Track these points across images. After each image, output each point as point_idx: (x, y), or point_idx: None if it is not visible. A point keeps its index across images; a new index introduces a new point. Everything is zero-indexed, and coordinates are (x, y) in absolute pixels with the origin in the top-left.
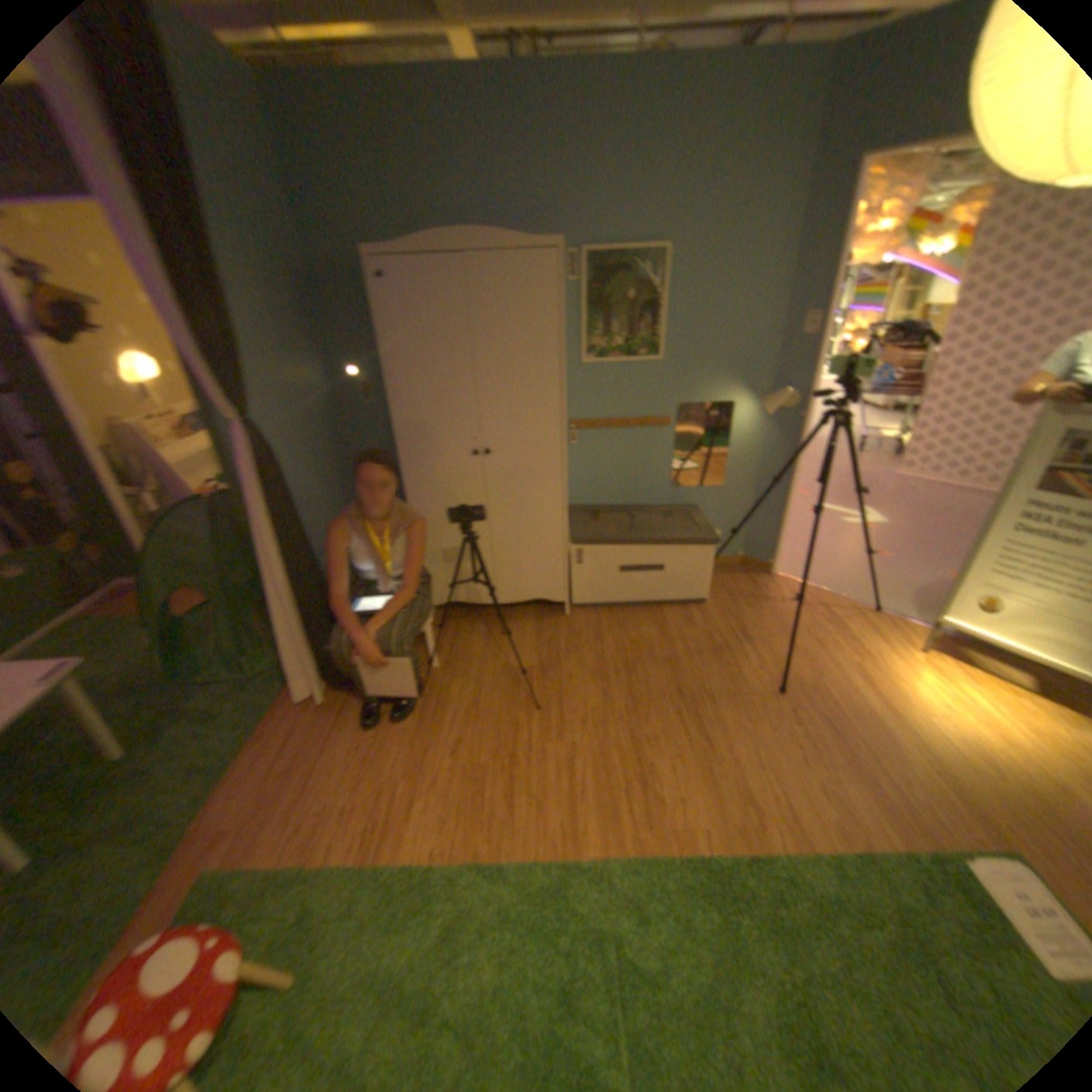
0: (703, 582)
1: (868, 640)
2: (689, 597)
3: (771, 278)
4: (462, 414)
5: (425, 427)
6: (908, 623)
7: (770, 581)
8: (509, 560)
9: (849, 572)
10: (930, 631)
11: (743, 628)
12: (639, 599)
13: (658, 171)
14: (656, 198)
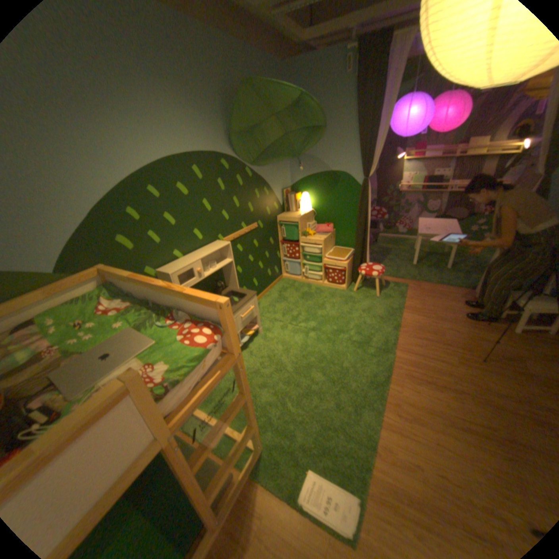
0: None
1: None
2: None
3: None
4: None
5: None
6: None
7: None
8: None
9: None
10: None
11: None
12: None
13: None
14: None
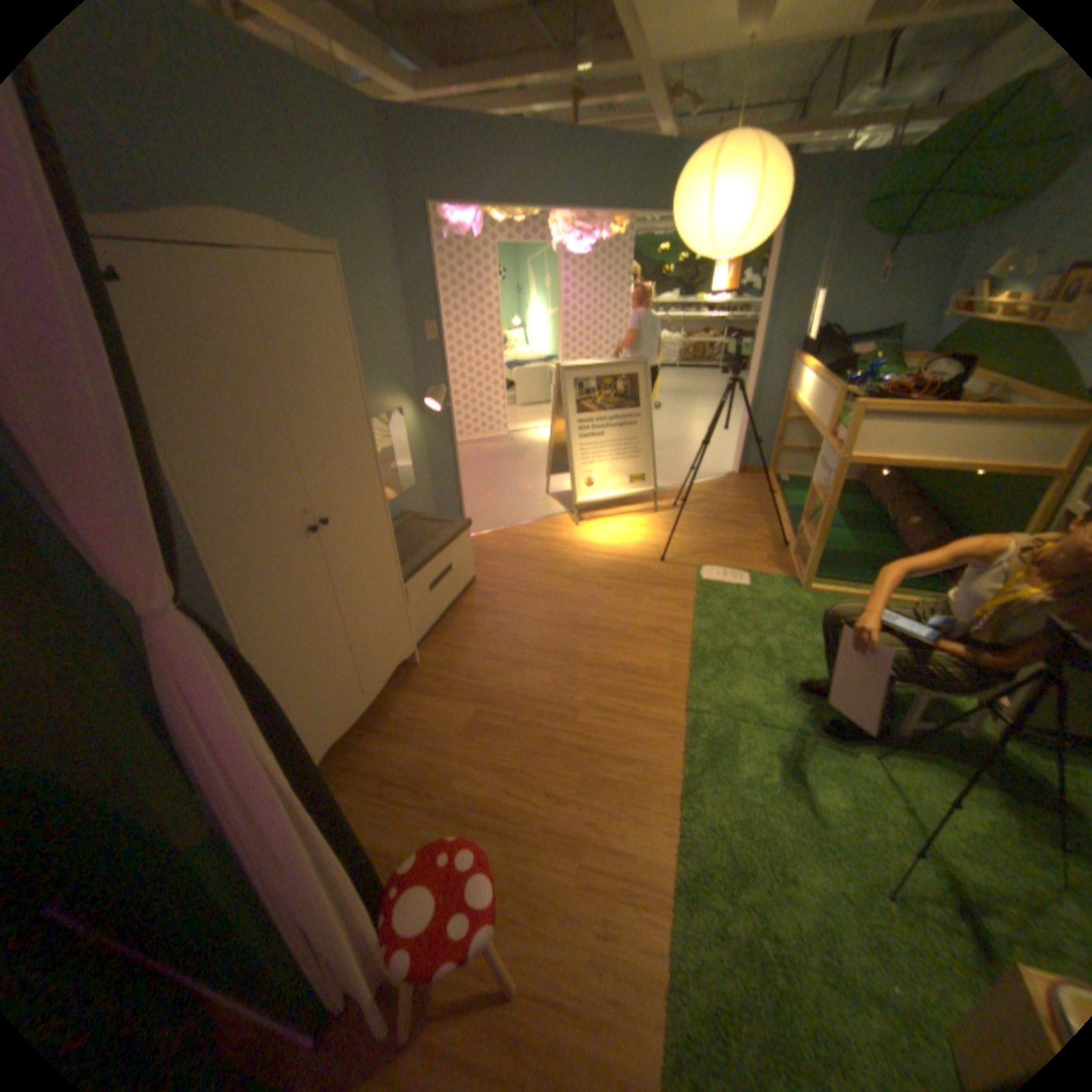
0: (469, 560)
1: (555, 536)
2: (466, 579)
3: (391, 293)
4: (280, 483)
5: (238, 522)
6: (550, 518)
7: (472, 541)
8: (358, 646)
9: (490, 512)
10: (561, 515)
11: (511, 573)
12: (444, 605)
13: (287, 172)
14: (294, 202)
